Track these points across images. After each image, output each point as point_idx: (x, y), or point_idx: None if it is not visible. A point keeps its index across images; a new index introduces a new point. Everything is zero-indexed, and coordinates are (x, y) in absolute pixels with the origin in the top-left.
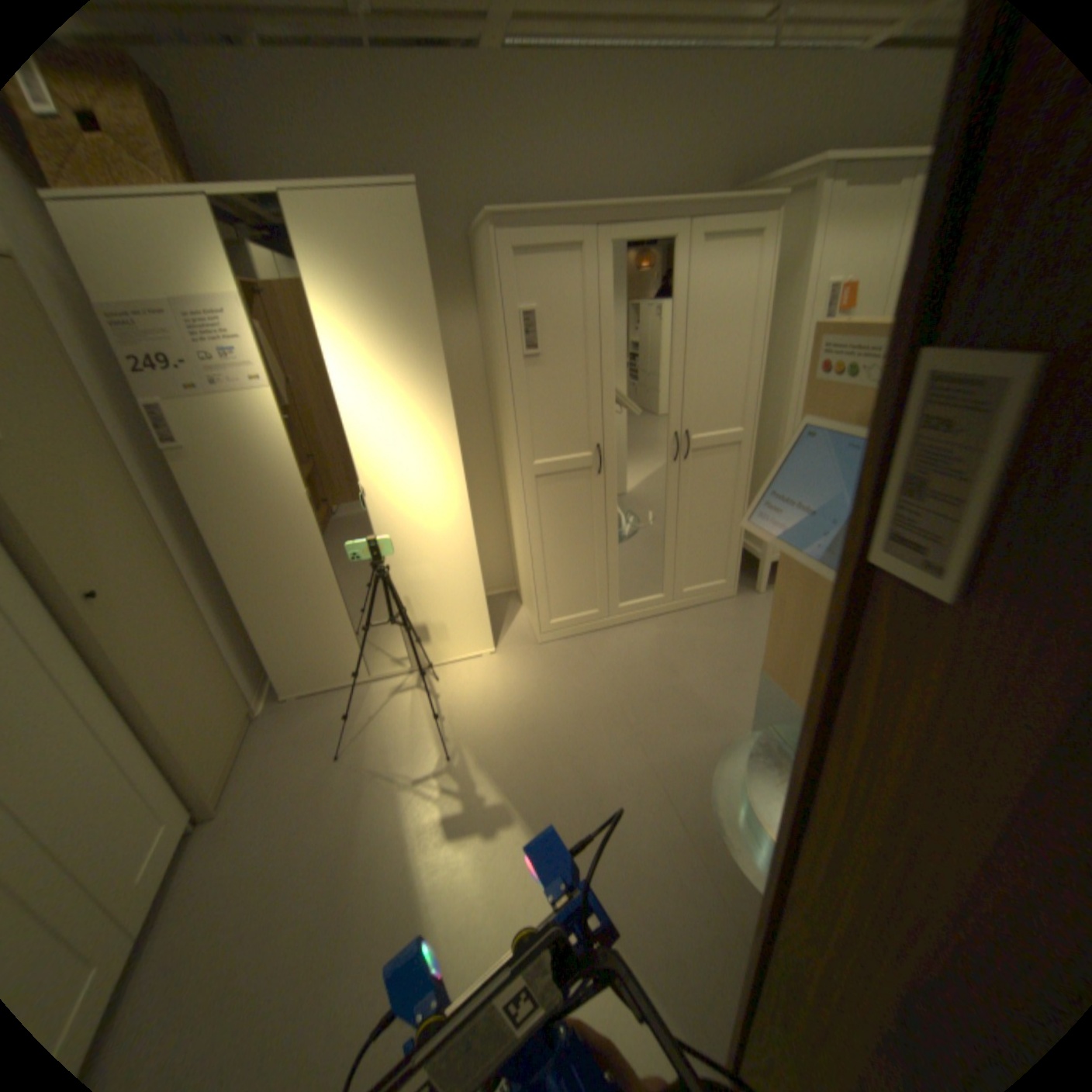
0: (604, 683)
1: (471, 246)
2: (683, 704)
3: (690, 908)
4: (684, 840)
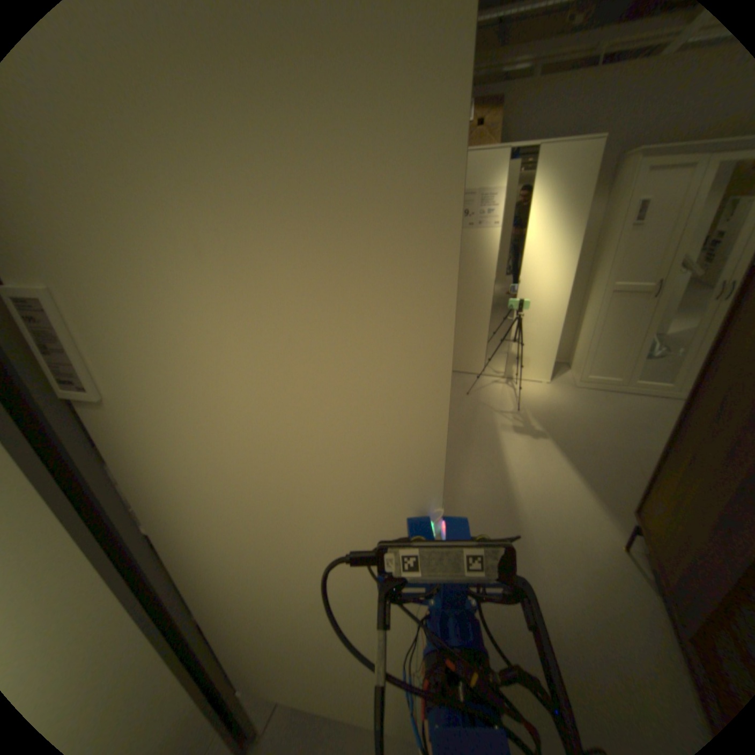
0: (614, 413)
1: (619, 164)
2: (664, 436)
3: (634, 494)
4: (641, 476)
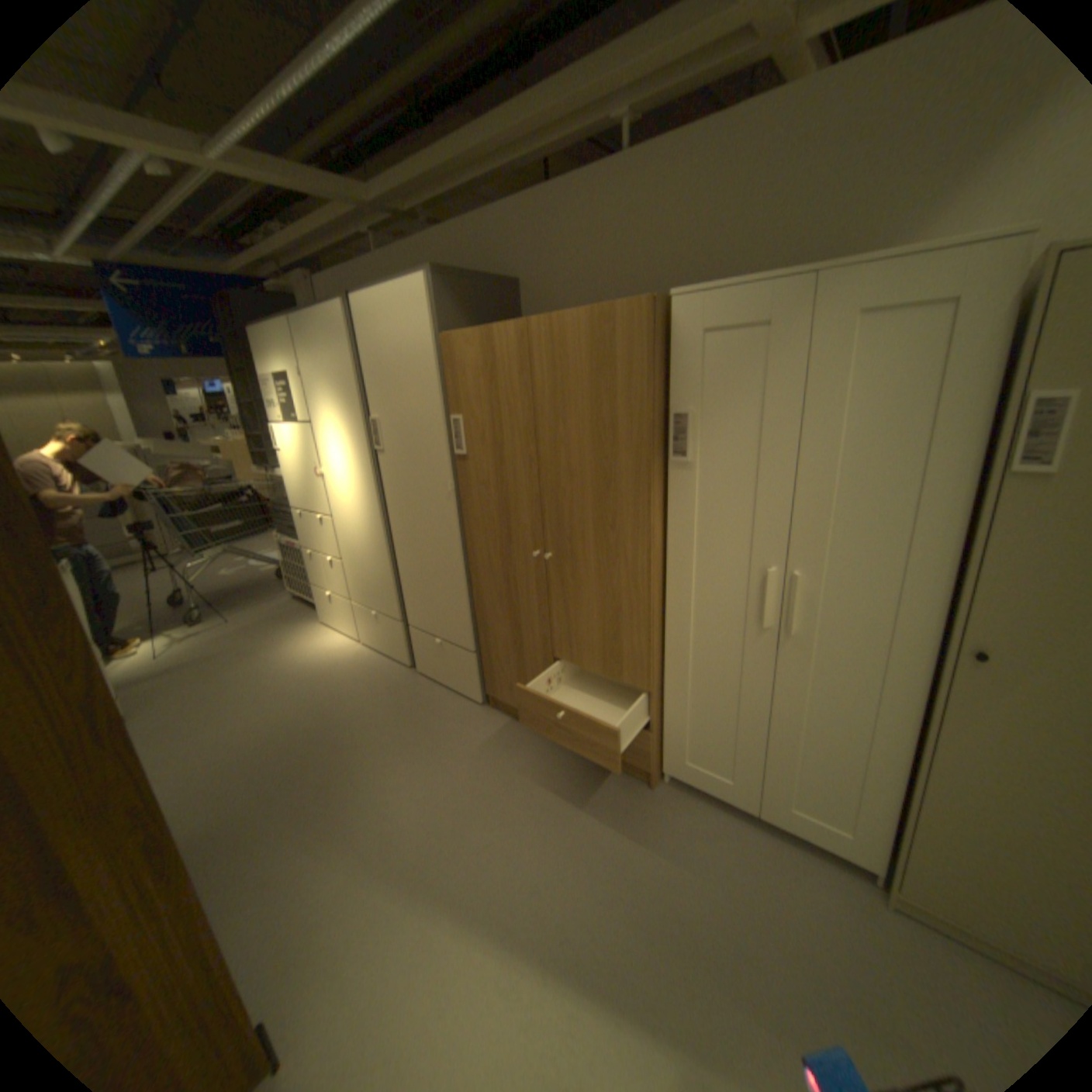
0: None
1: None
2: None
3: None
4: None
